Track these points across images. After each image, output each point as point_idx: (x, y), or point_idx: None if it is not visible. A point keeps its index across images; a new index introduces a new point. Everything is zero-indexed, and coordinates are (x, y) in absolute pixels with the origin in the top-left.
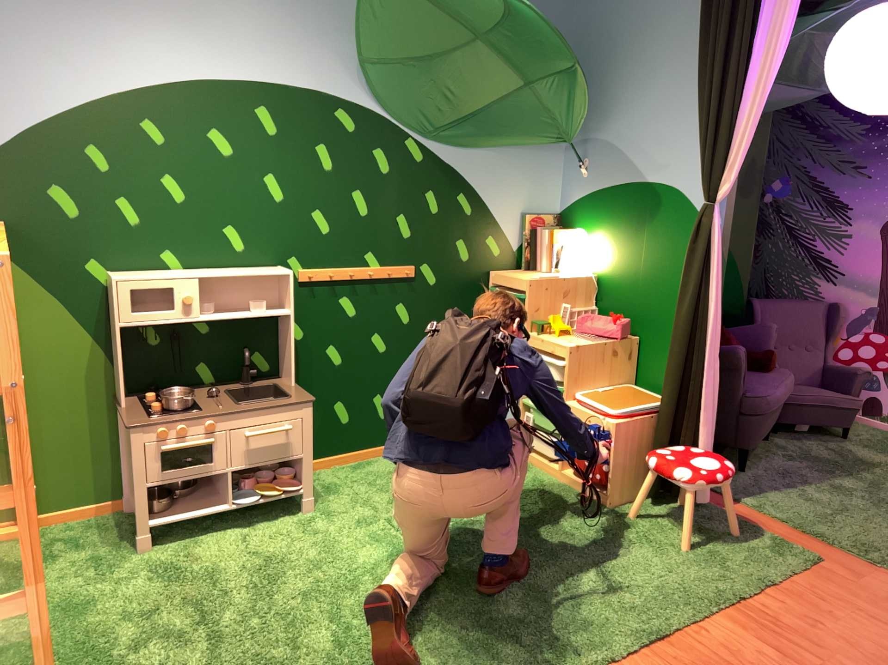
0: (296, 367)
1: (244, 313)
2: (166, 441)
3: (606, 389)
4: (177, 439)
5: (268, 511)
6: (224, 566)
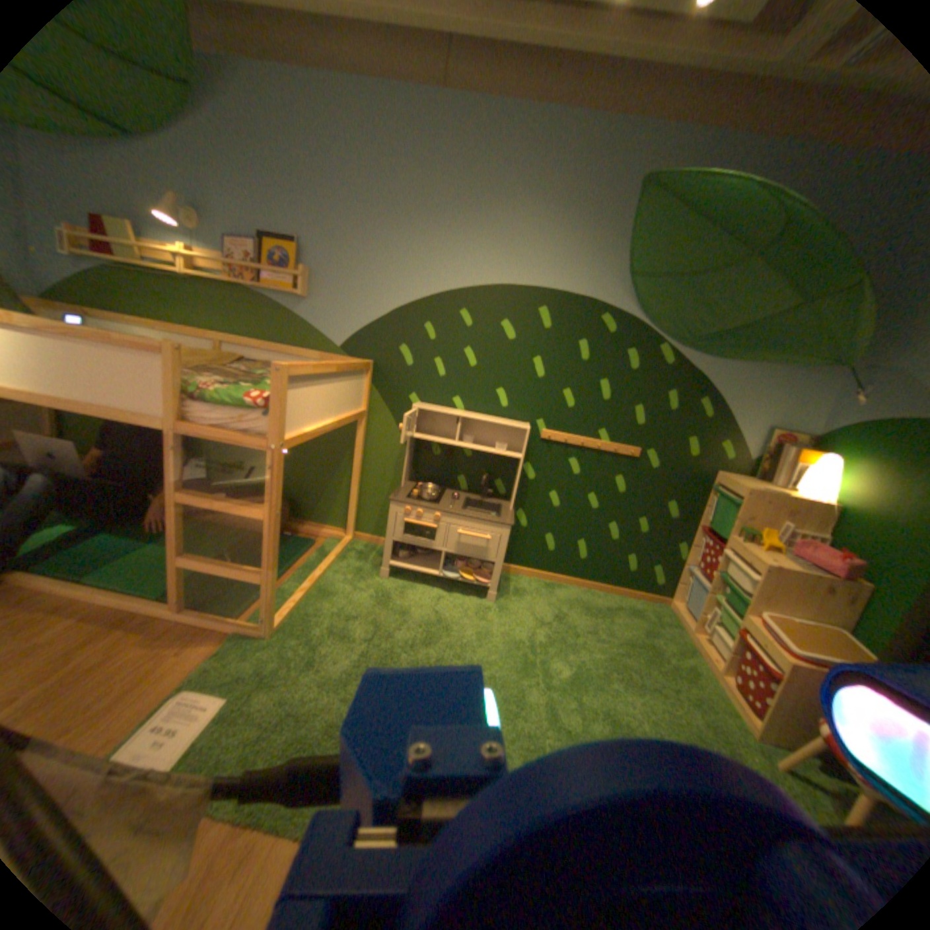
0: (520, 496)
1: (485, 447)
2: (402, 515)
3: (806, 622)
4: (409, 515)
5: (462, 588)
6: (405, 610)
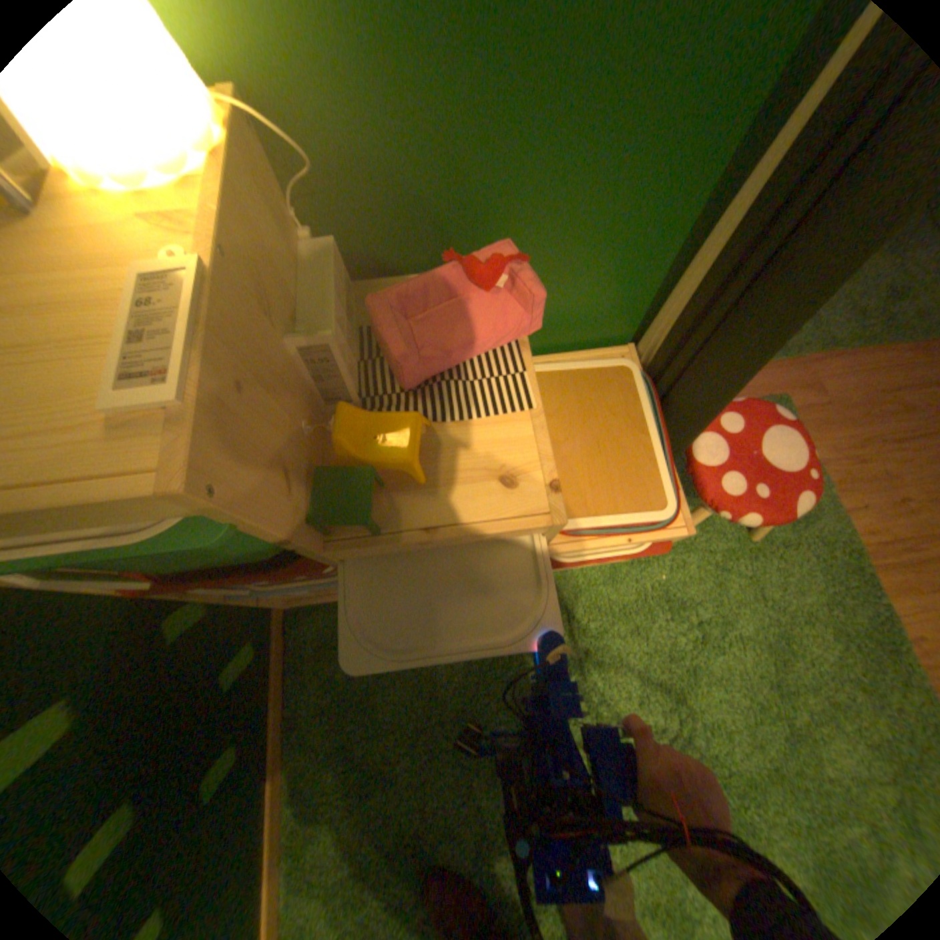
0: None
1: None
2: None
3: None
4: None
5: None
6: None
